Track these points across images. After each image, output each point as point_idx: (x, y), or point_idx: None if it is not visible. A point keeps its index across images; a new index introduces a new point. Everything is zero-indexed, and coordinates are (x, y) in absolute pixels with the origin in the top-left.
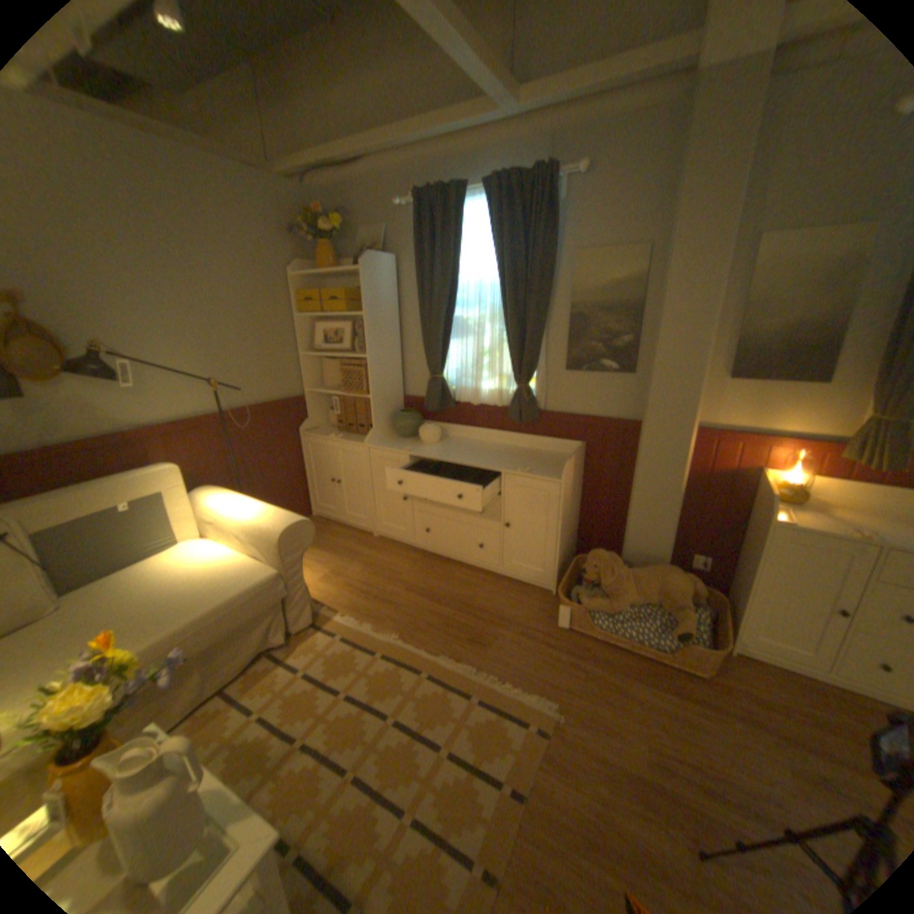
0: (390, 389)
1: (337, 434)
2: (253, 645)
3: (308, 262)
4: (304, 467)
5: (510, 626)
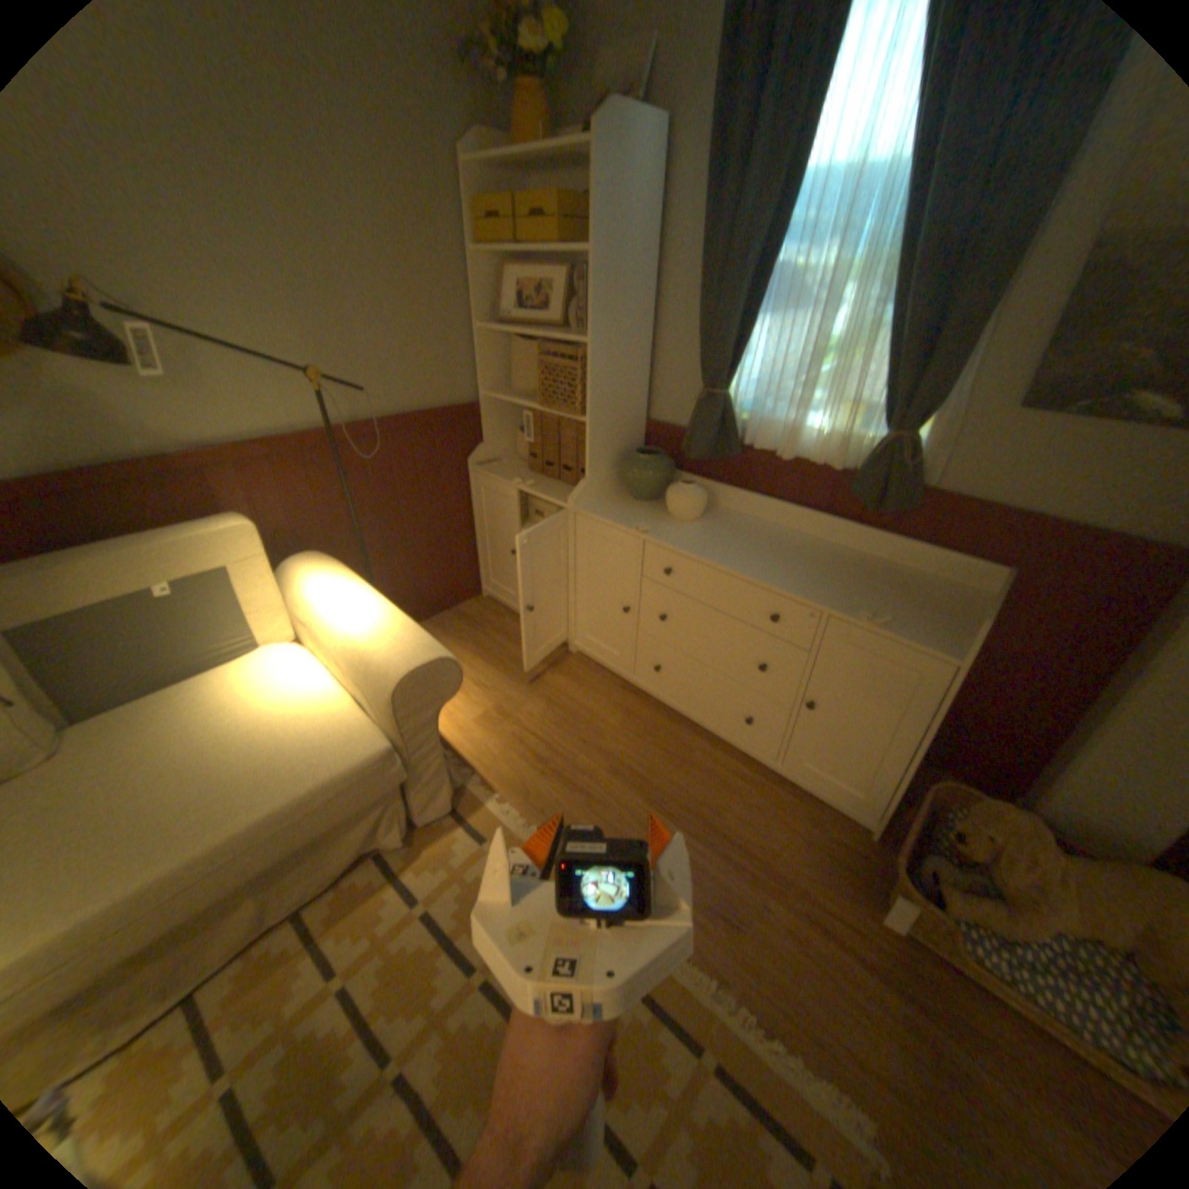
0: (624, 407)
1: (527, 476)
2: (351, 847)
3: (498, 134)
4: (474, 522)
5: (788, 895)
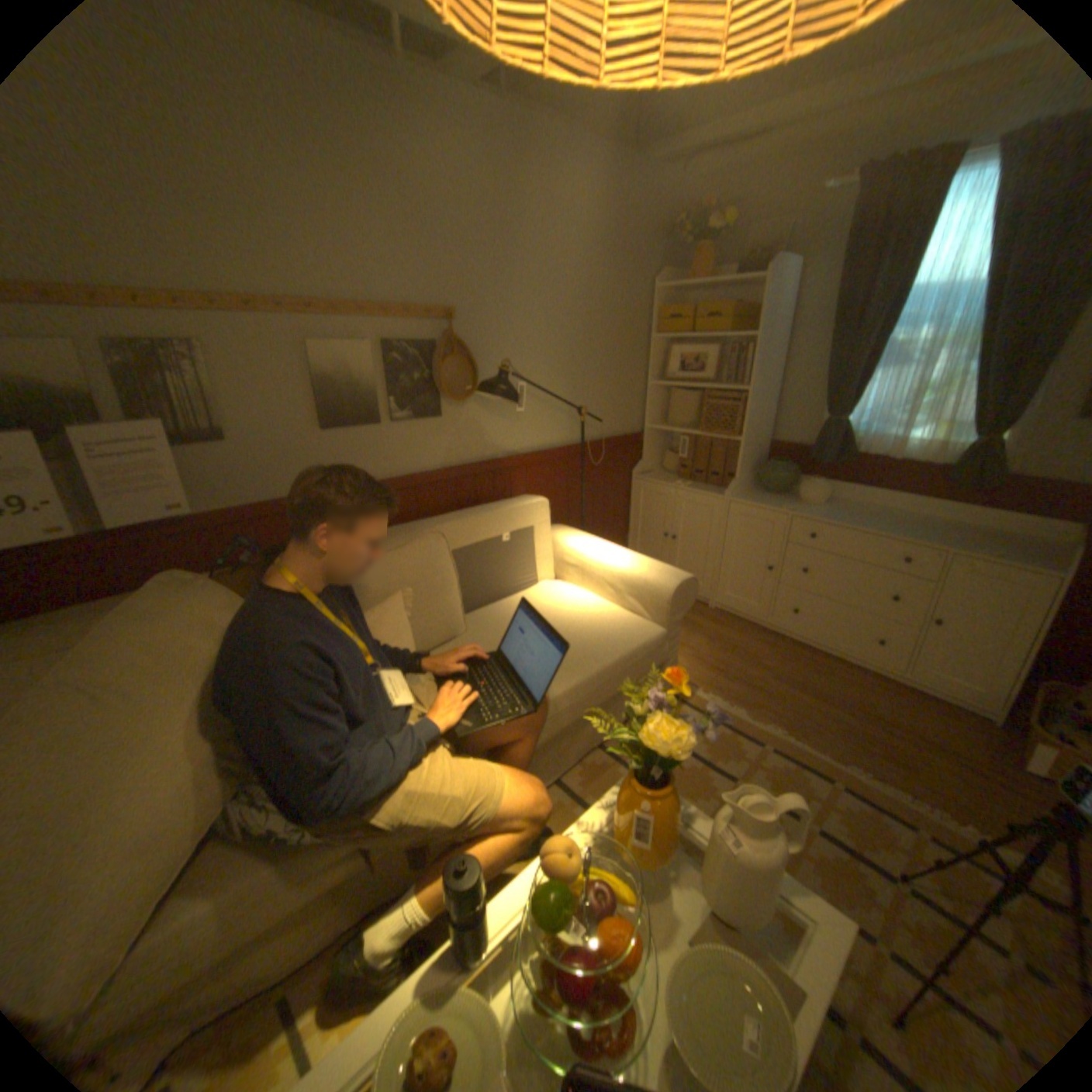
0: (760, 432)
1: (679, 482)
2: None
3: (675, 273)
4: (628, 517)
5: (942, 754)
